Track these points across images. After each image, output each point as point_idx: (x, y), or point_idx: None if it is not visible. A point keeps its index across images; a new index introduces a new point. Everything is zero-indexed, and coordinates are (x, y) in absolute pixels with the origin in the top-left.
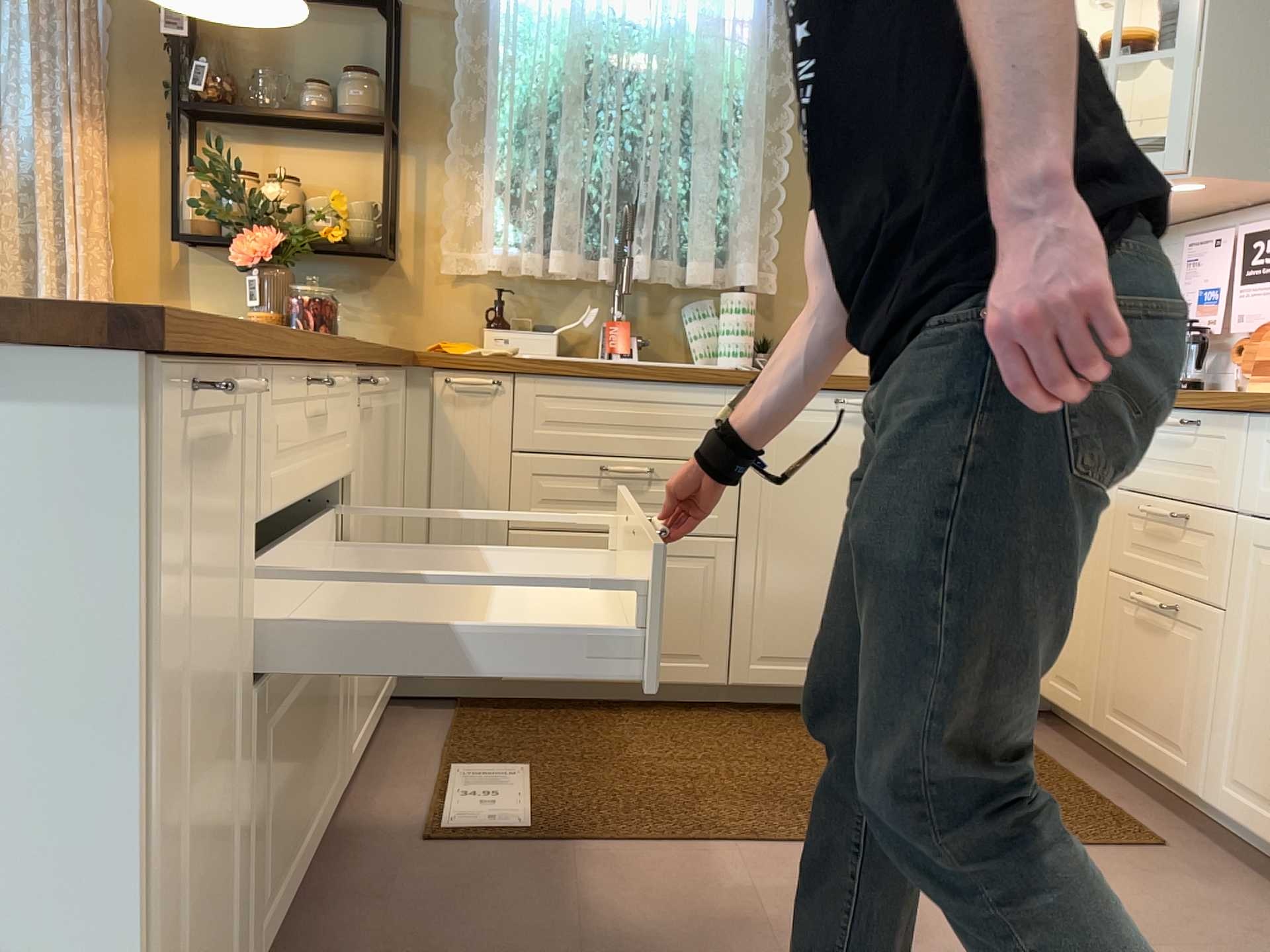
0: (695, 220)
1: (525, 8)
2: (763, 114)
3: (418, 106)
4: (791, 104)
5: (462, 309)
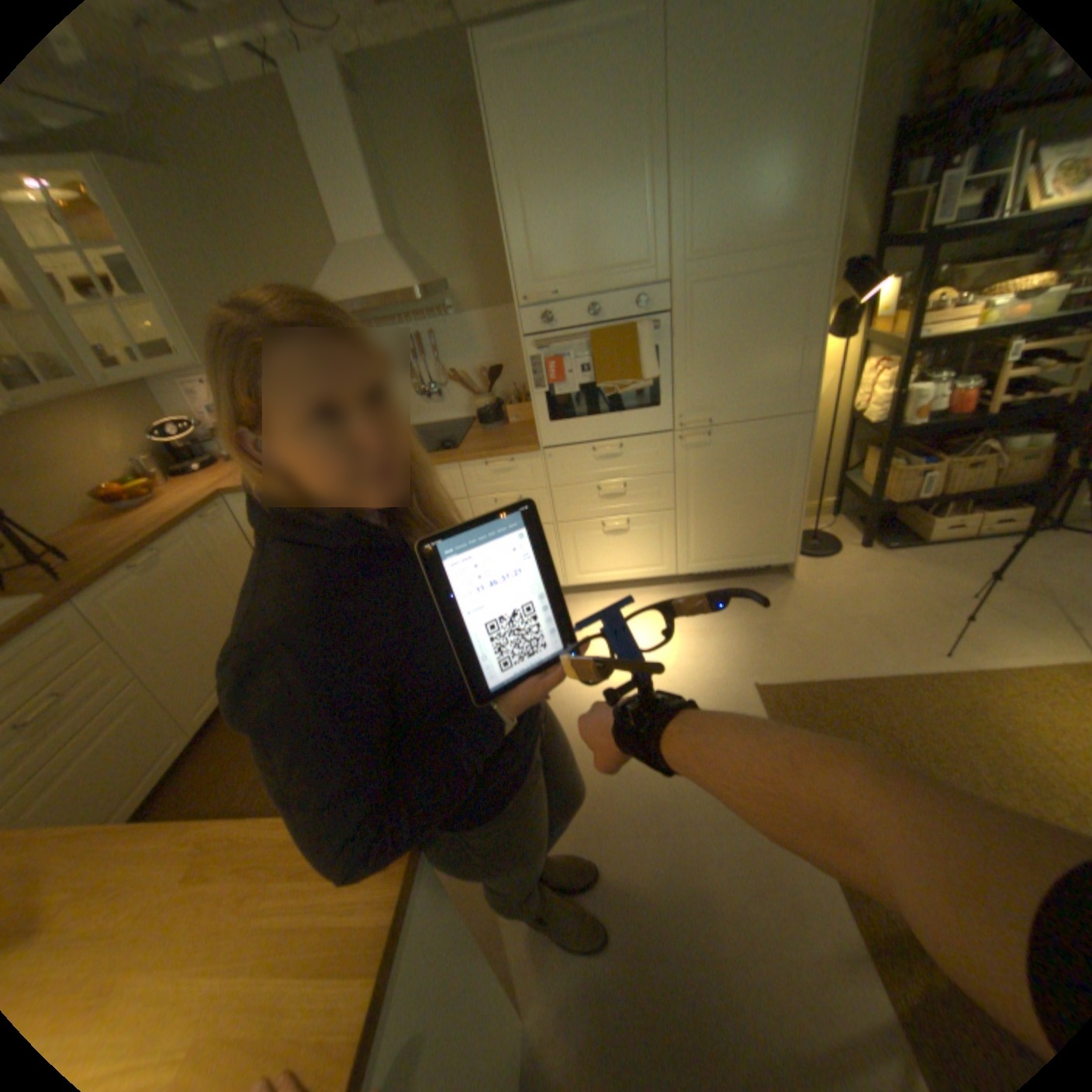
0: None
1: None
2: None
3: None
4: None
5: None
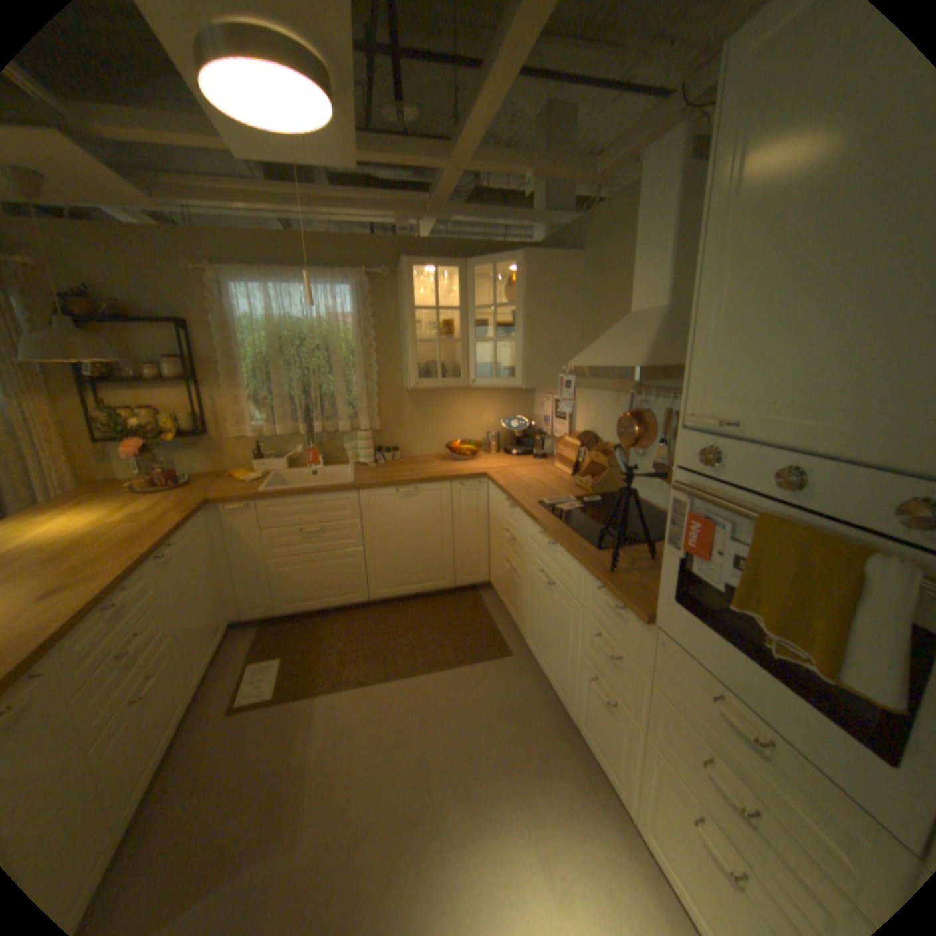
0: (338, 406)
1: (245, 317)
2: (363, 354)
3: (202, 365)
4: (376, 348)
5: (242, 451)
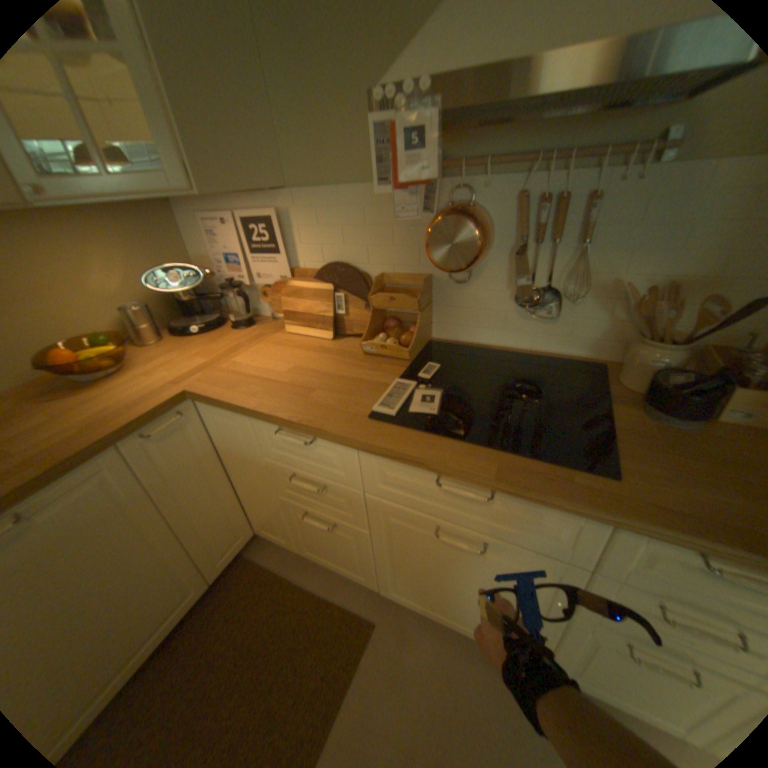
0: None
1: None
2: None
3: None
4: None
5: None
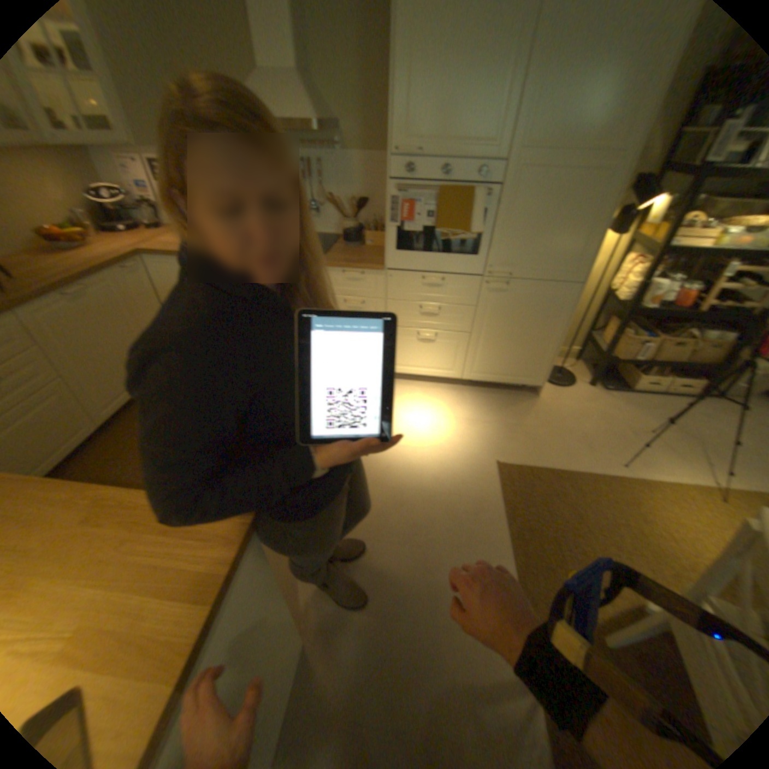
0: None
1: None
2: None
3: None
4: None
5: None
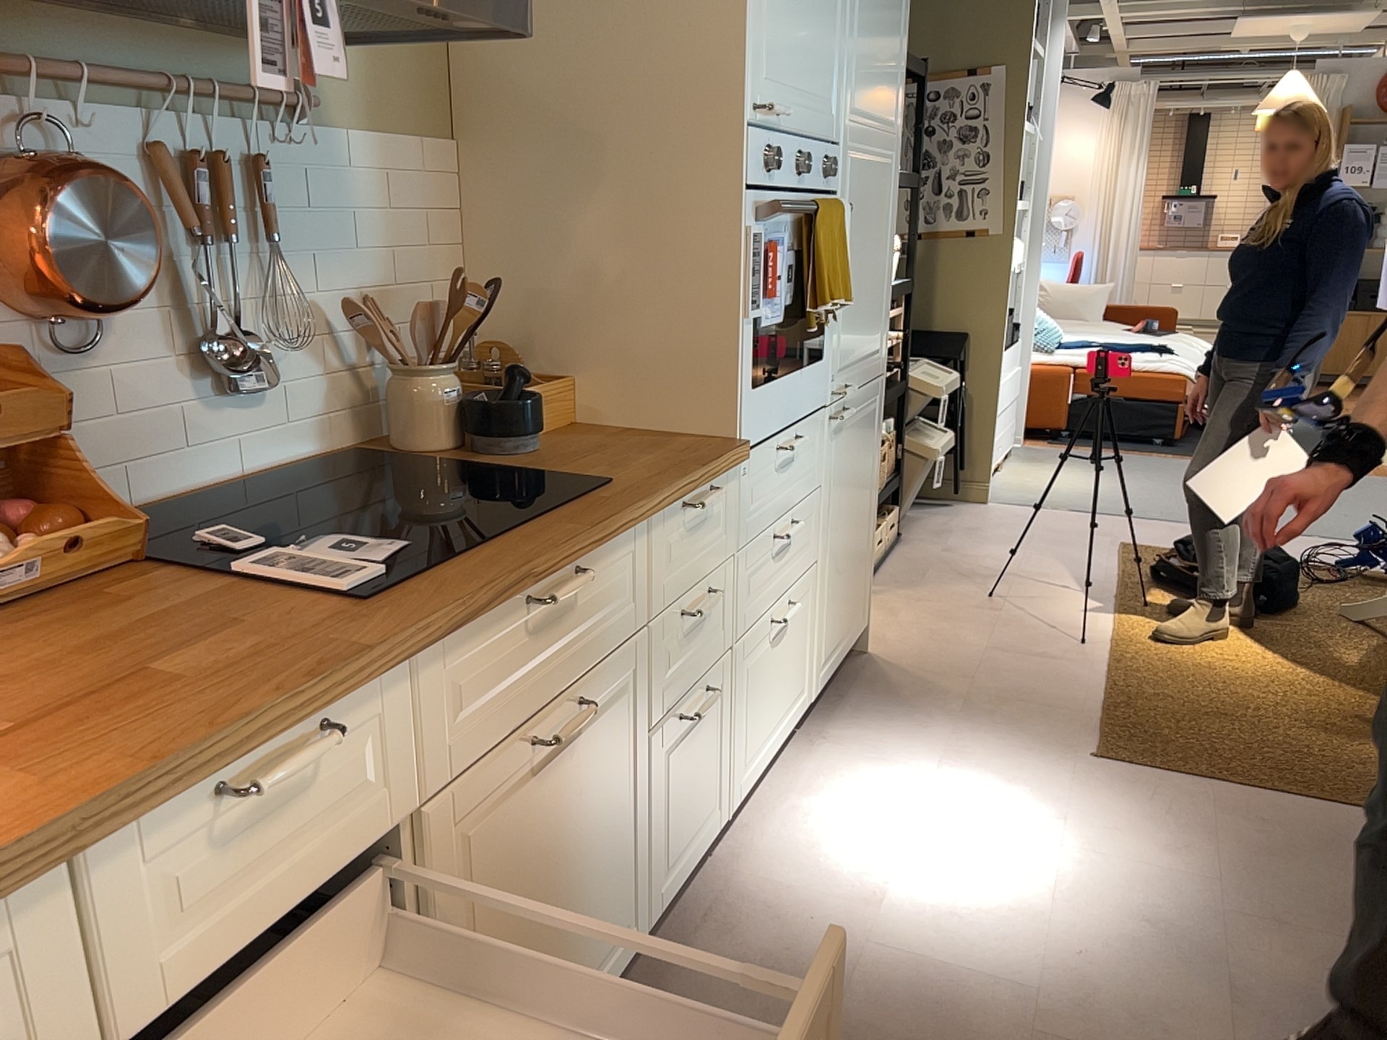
0: None
1: None
2: None
3: None
4: None
5: None
